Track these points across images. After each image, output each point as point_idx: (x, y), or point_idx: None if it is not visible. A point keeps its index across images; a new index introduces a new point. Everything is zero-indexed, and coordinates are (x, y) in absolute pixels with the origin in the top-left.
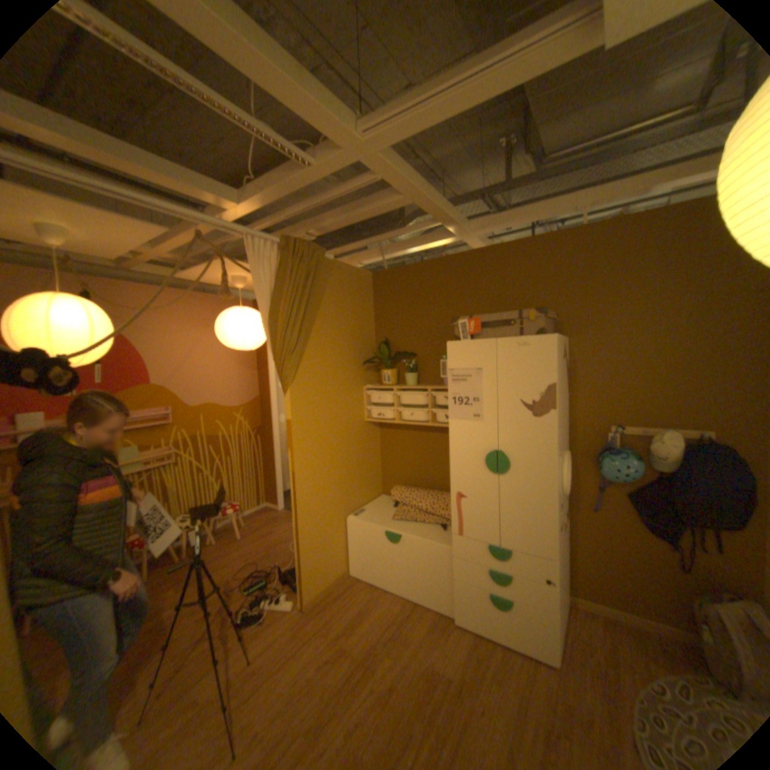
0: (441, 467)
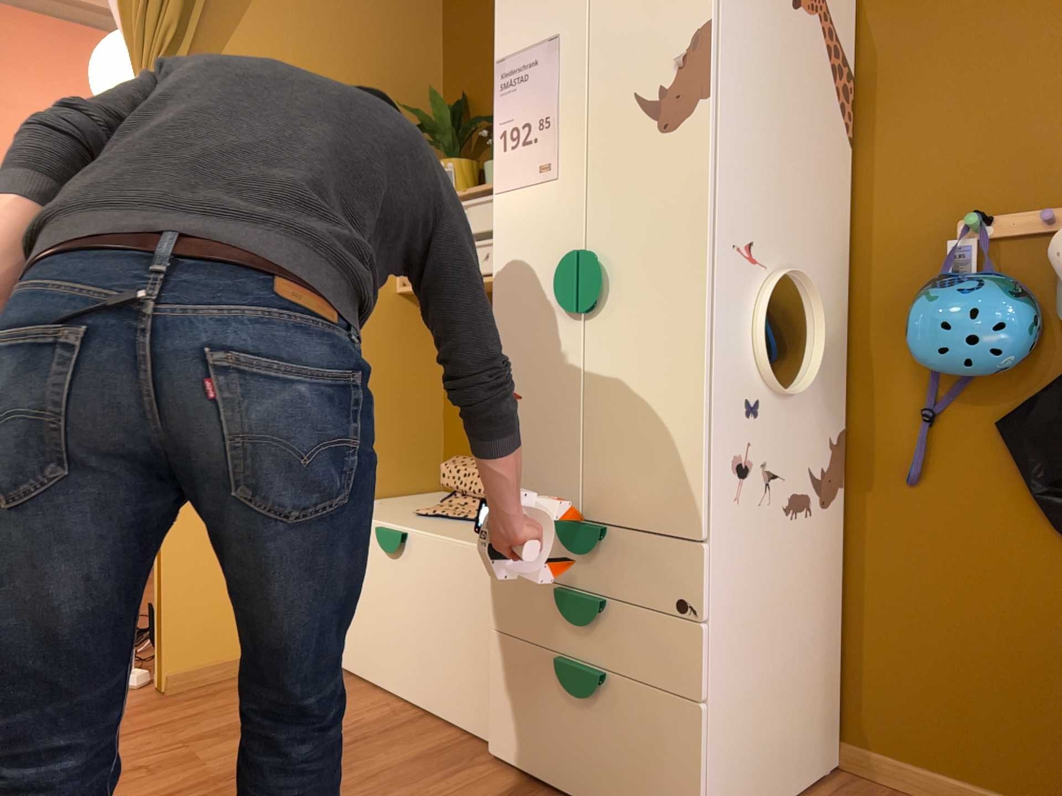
0: None
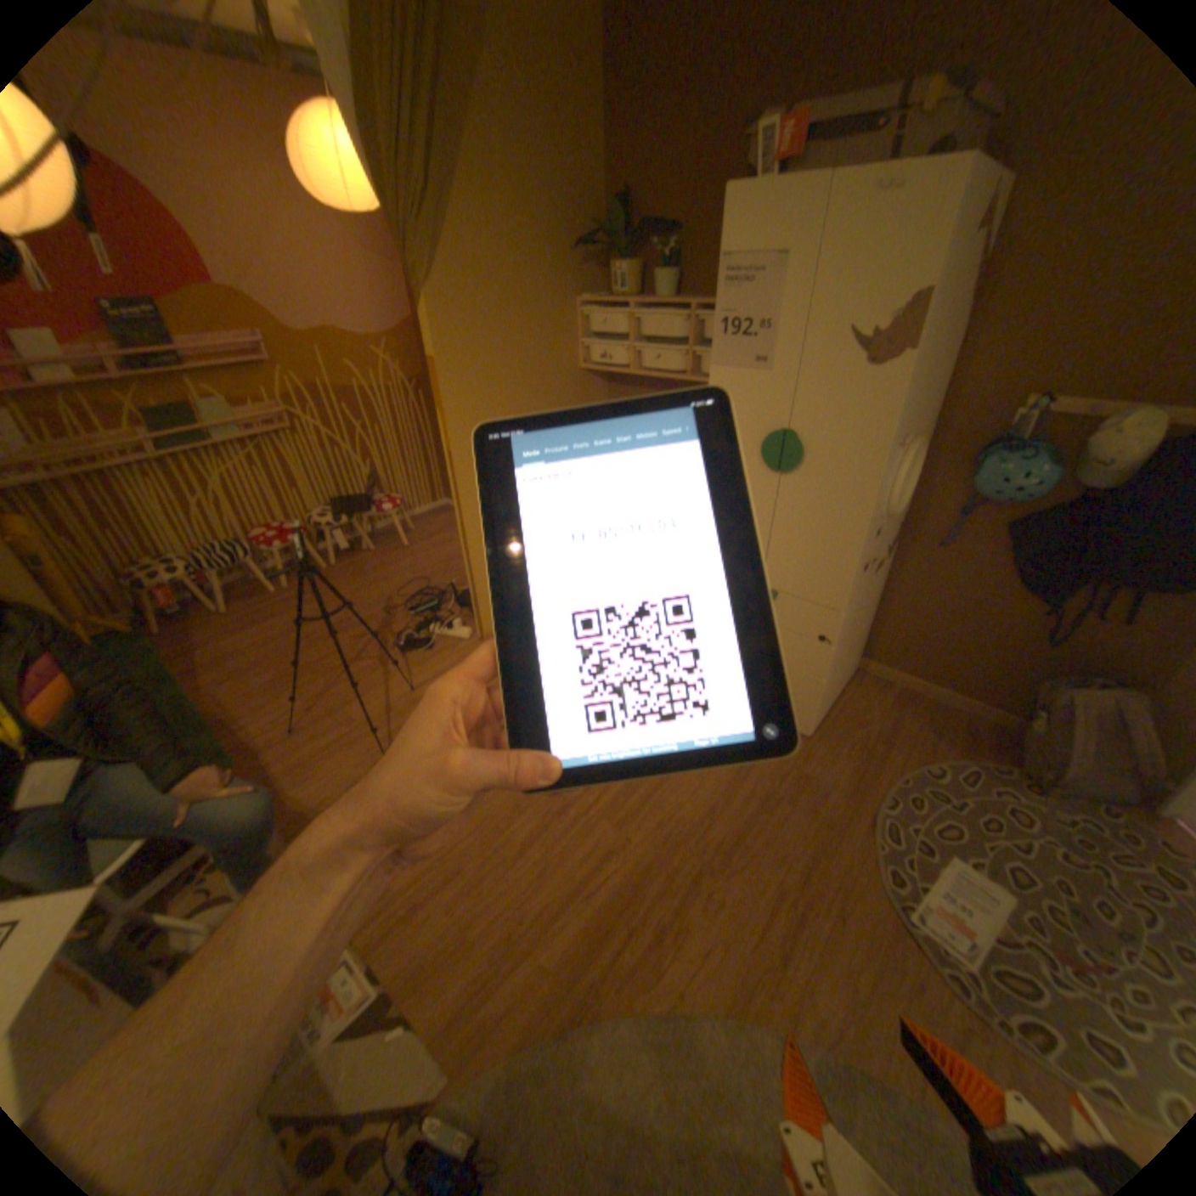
0: None
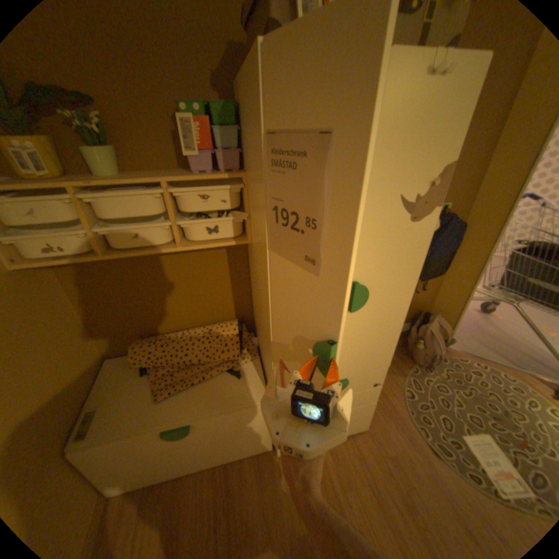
0: (196, 296)
